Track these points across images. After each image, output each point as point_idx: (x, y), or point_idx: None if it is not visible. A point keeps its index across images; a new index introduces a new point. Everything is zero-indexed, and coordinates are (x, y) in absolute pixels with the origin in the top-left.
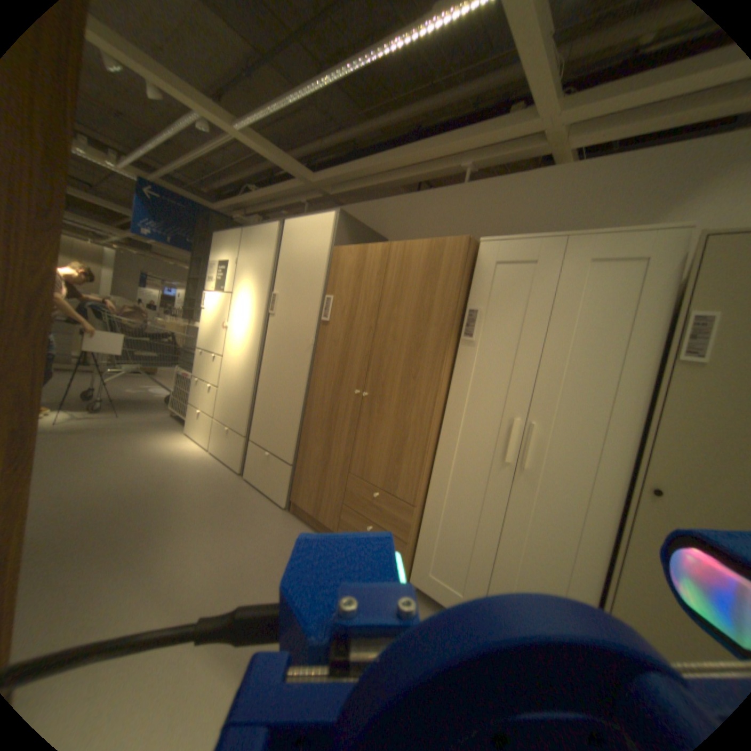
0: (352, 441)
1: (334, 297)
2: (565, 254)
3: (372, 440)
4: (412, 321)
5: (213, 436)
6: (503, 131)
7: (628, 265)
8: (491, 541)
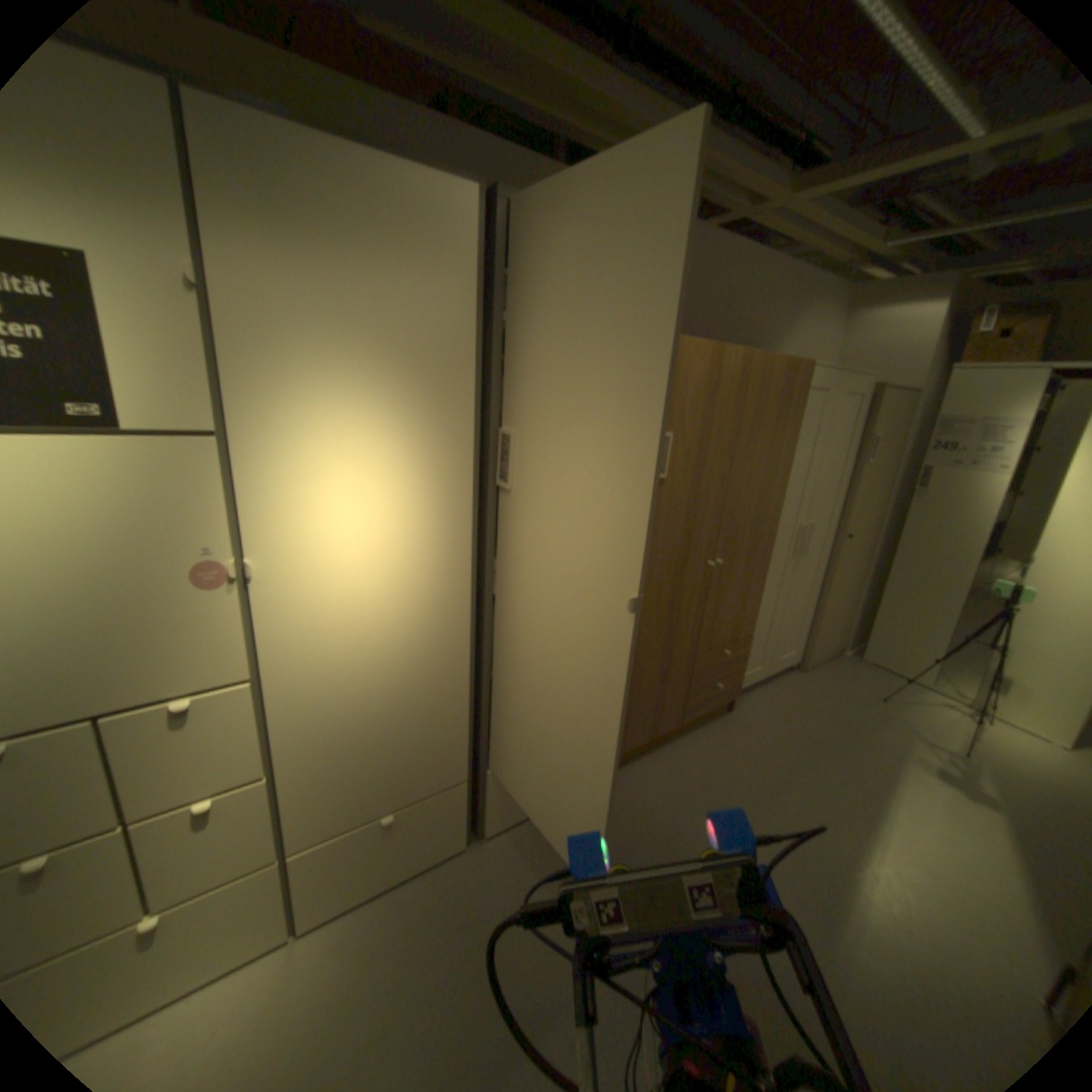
0: (702, 619)
1: (677, 434)
2: (841, 387)
3: (723, 604)
4: (768, 459)
5: (324, 877)
6: (765, 185)
7: (857, 400)
8: (781, 616)
